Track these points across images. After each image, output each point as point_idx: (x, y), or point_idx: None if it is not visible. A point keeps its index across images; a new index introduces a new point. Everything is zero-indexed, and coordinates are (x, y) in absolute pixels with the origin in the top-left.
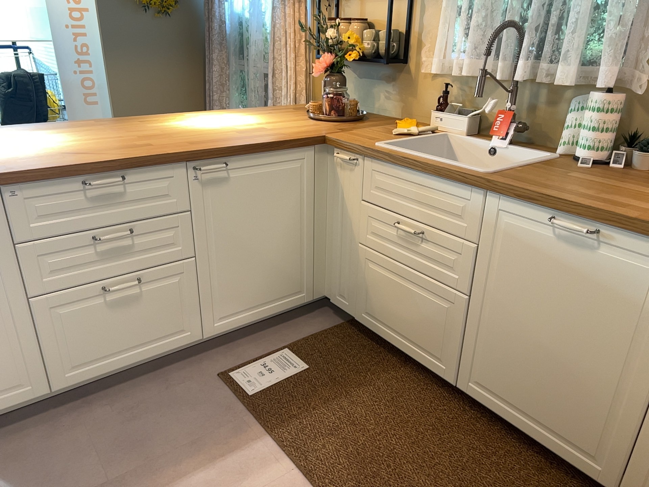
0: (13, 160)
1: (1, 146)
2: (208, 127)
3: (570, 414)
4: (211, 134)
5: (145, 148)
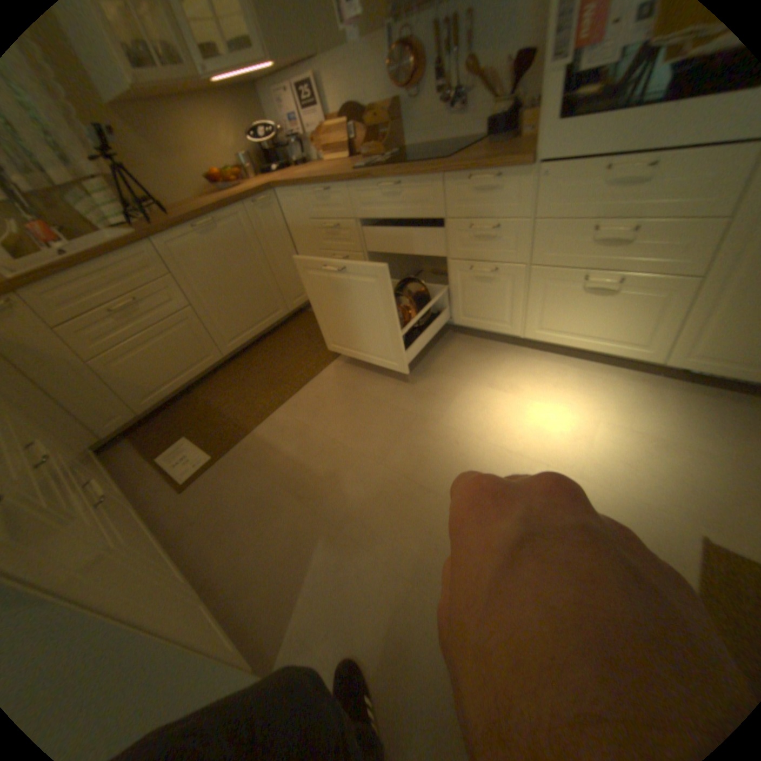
0: None
1: None
2: None
3: (260, 303)
4: None
5: None
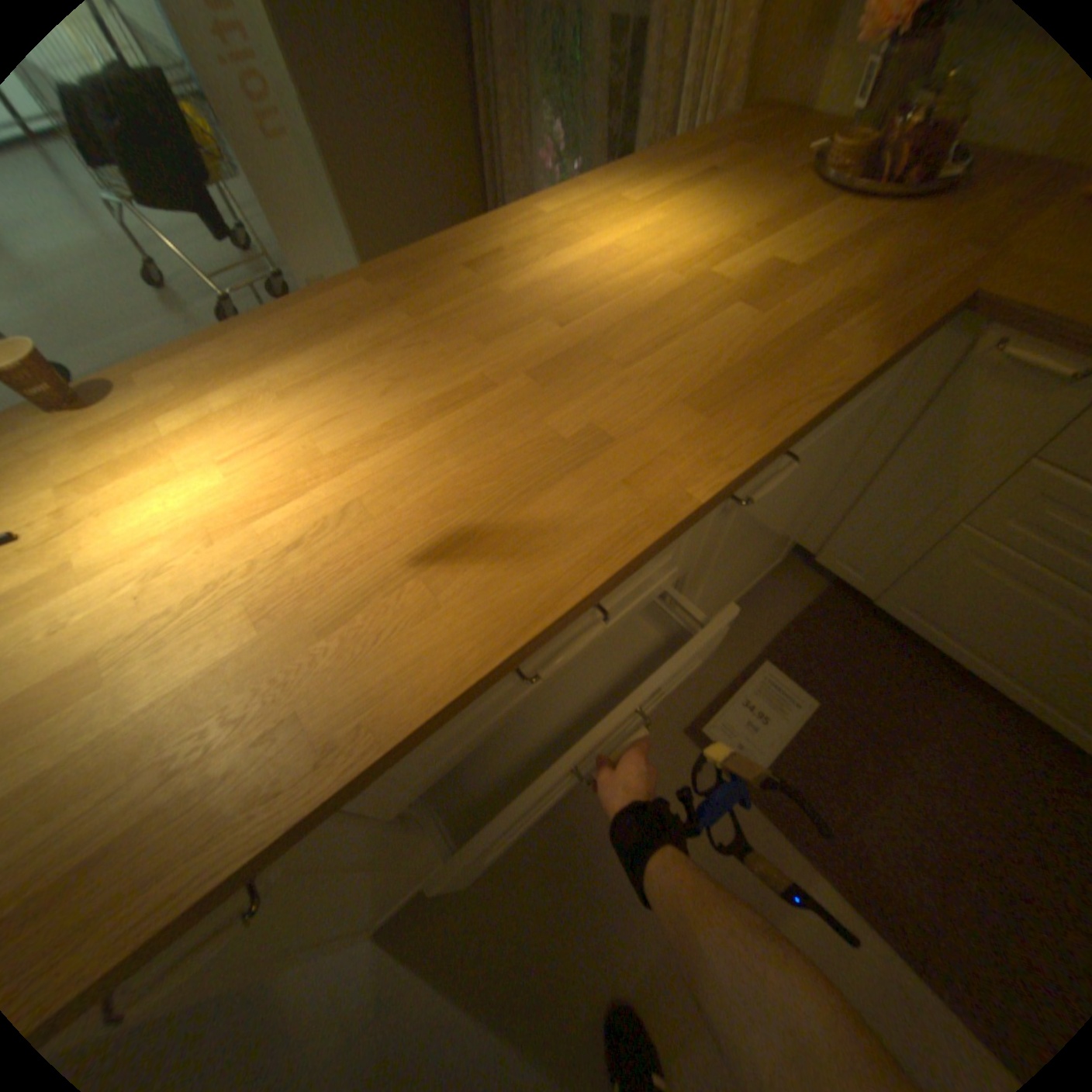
0: (294, 635)
1: (215, 505)
2: (650, 278)
3: None
4: (699, 328)
5: (610, 467)
